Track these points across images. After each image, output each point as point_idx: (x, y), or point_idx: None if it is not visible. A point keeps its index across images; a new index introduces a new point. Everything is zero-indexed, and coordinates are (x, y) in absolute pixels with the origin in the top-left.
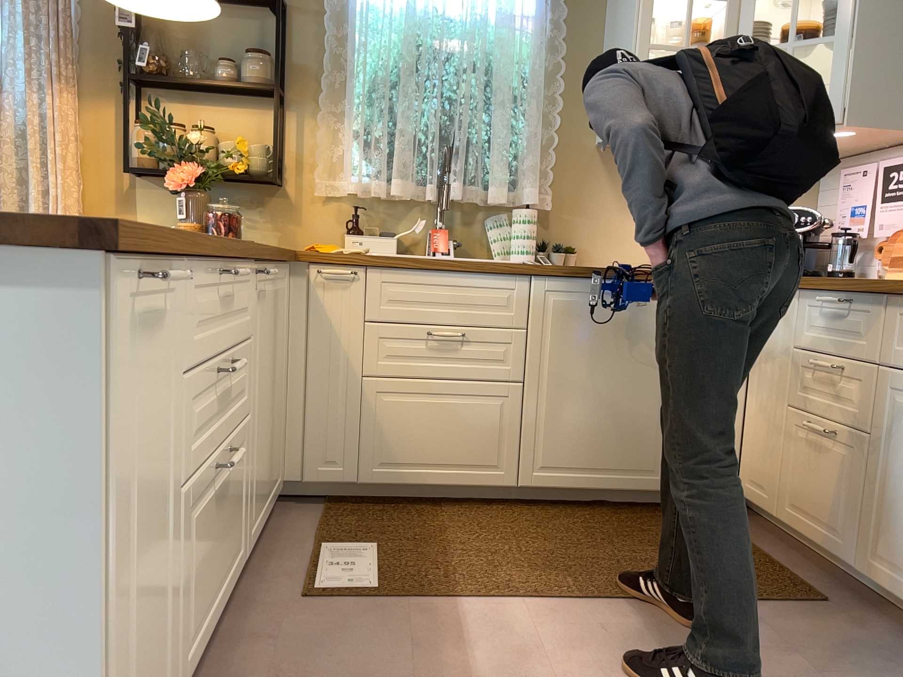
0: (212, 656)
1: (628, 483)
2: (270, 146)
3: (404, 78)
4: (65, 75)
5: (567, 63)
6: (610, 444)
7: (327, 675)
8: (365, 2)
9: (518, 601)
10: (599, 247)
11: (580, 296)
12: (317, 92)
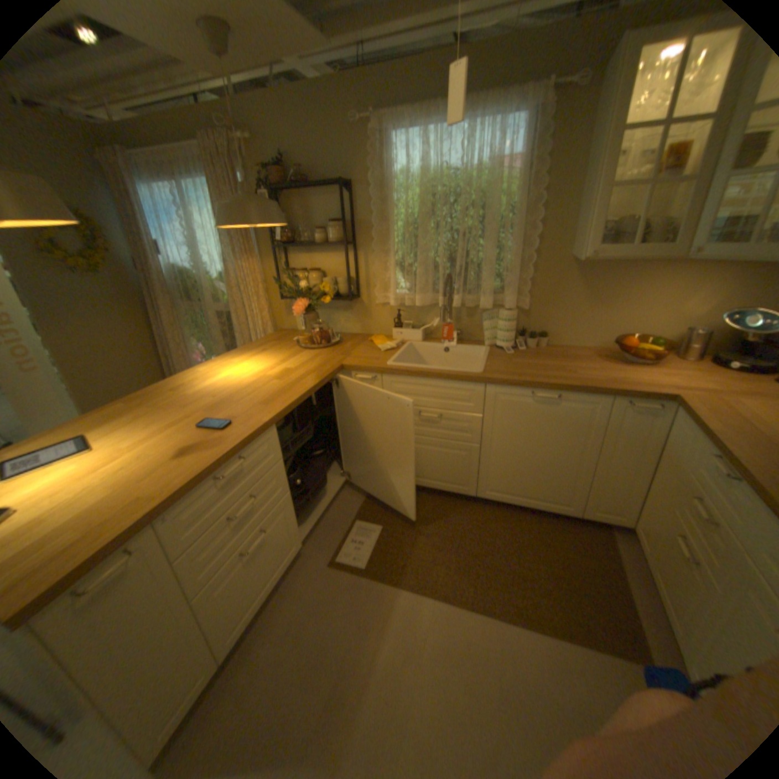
0: (275, 602)
1: (550, 509)
2: (351, 274)
3: (421, 225)
4: (246, 250)
5: (553, 188)
6: (538, 487)
7: (313, 635)
8: (394, 172)
9: (434, 601)
10: (568, 332)
11: (521, 399)
12: (373, 237)
